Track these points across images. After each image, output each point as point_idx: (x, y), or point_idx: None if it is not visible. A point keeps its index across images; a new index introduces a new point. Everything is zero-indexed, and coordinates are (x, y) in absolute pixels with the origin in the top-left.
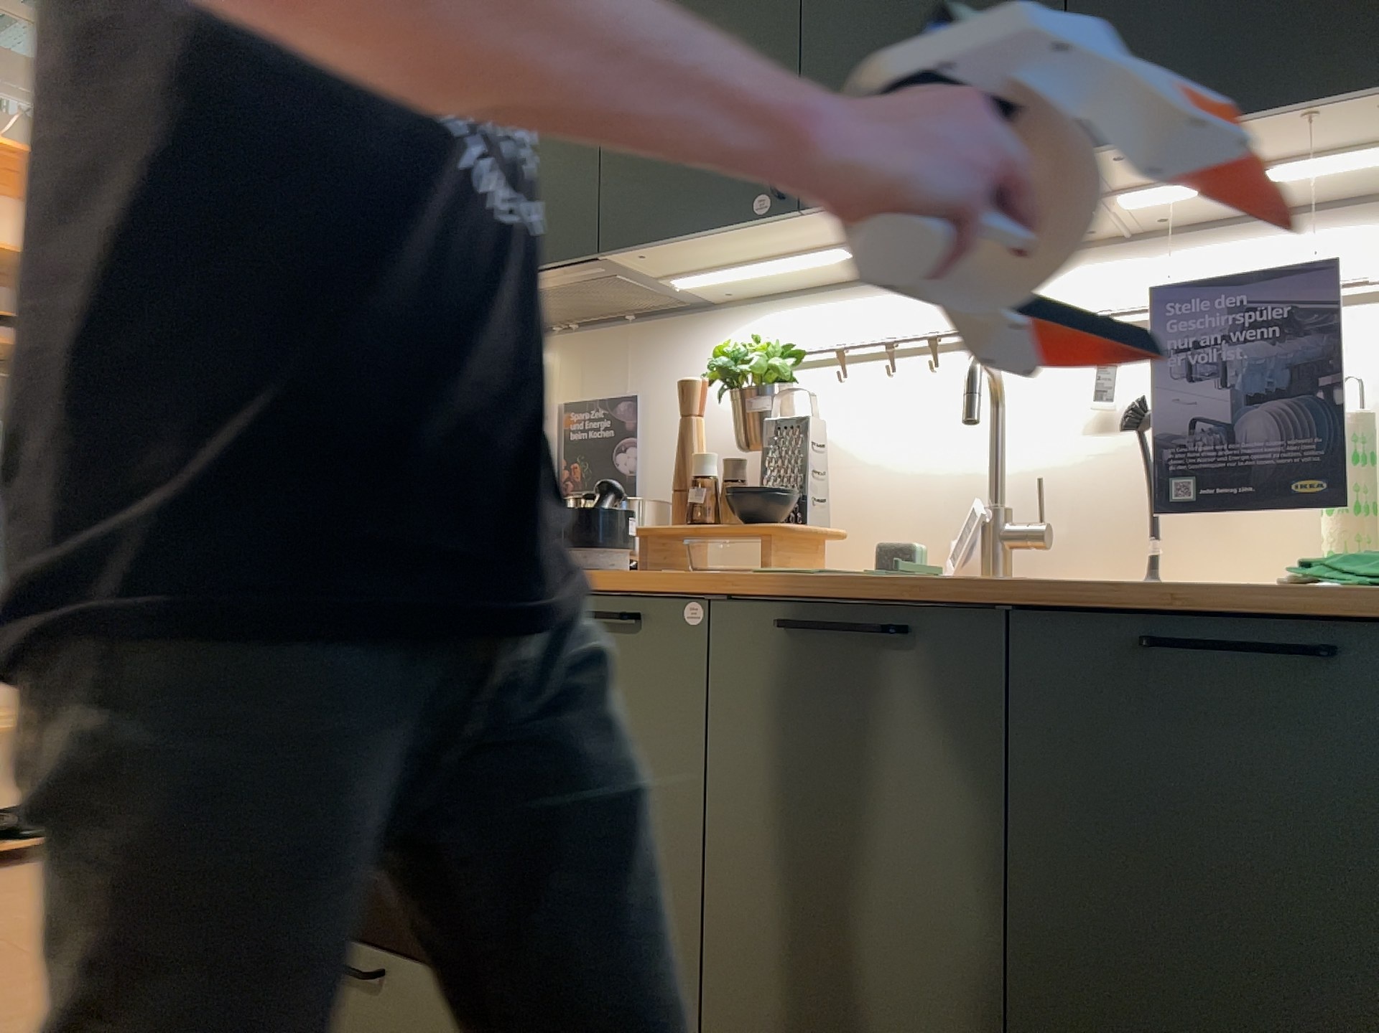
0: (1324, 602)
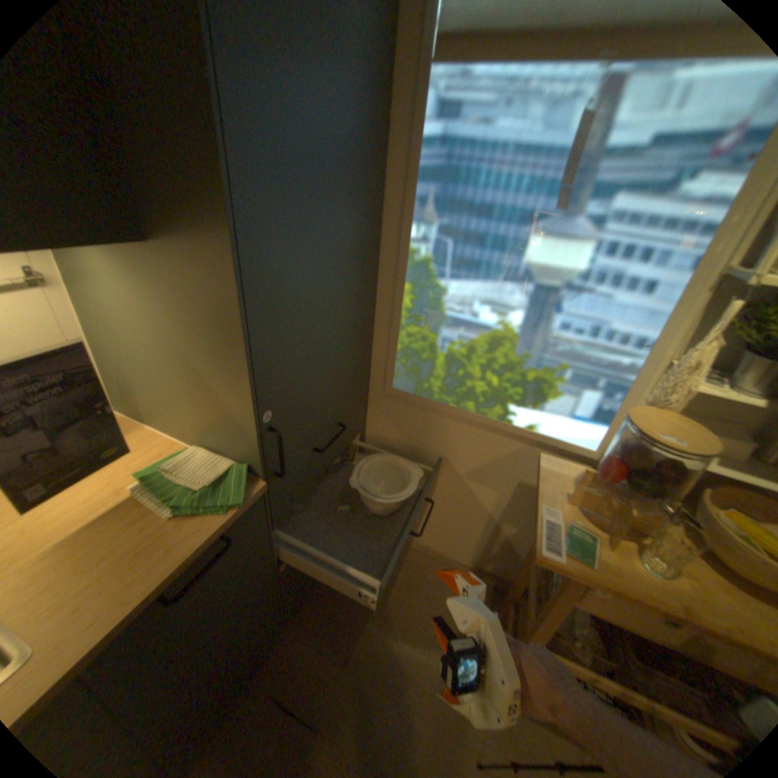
0: (213, 528)
